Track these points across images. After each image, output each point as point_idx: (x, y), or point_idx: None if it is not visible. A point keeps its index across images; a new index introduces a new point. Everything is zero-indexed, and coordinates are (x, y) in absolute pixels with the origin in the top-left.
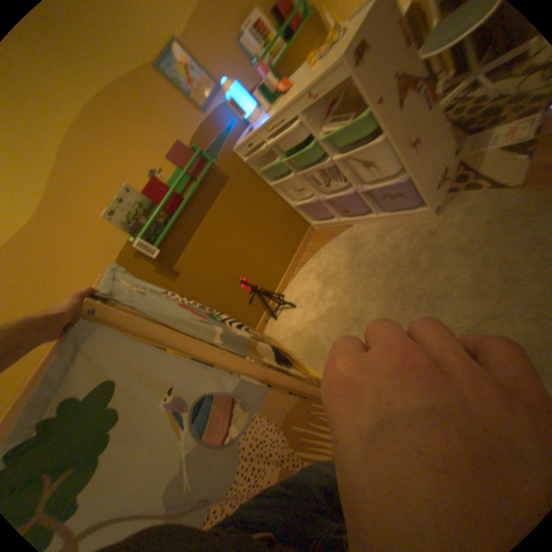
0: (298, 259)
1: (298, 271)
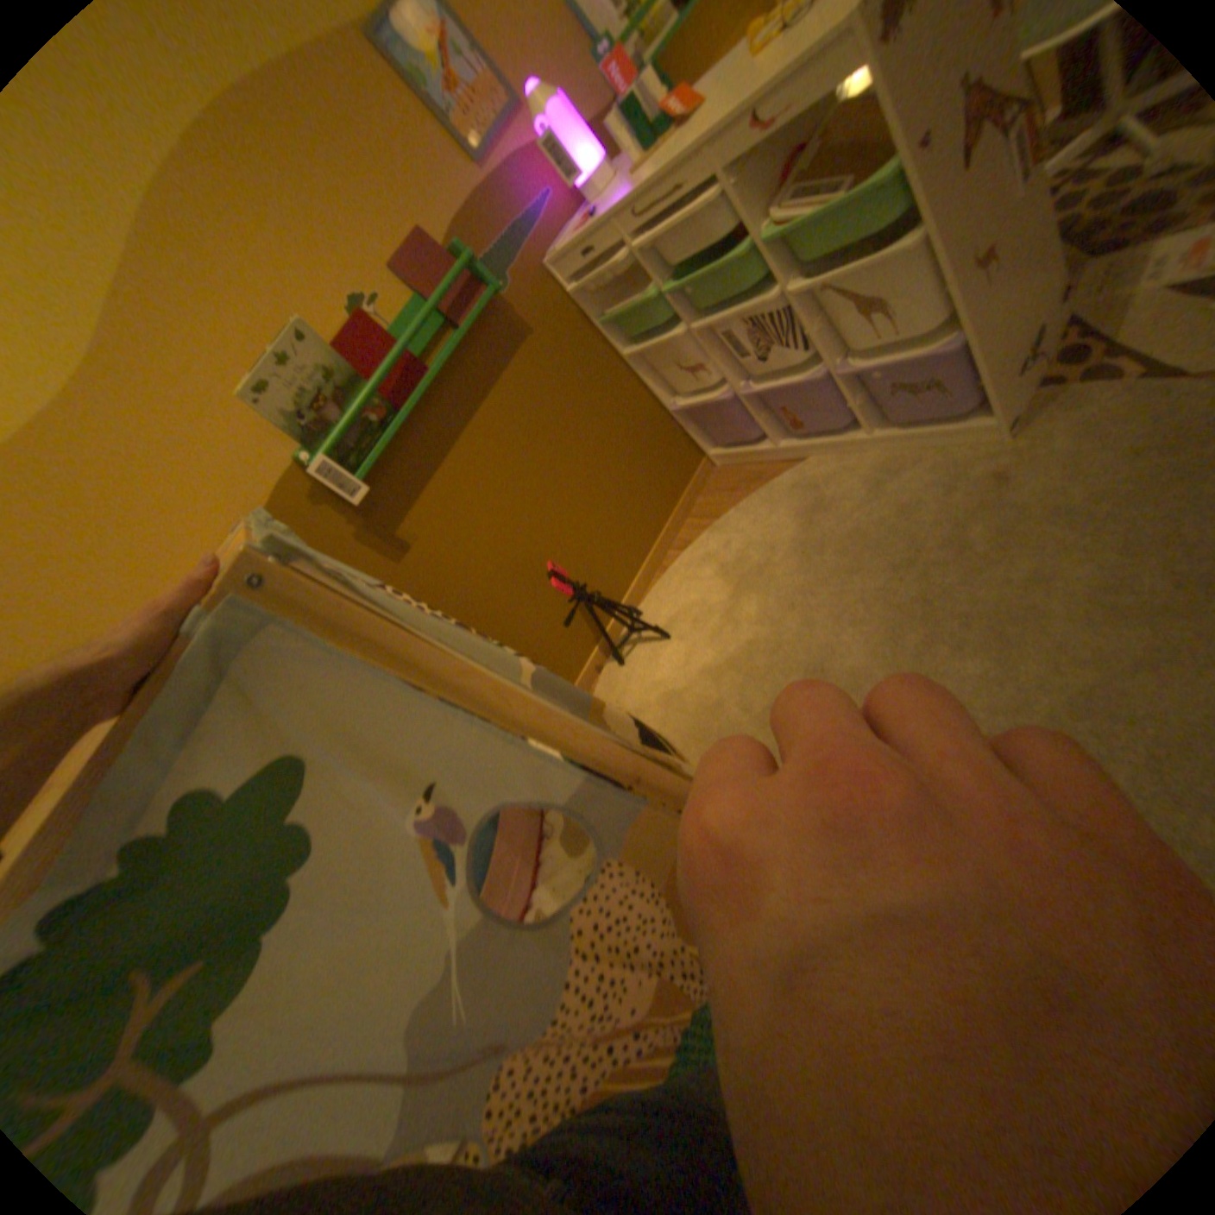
0: (674, 534)
1: (673, 561)
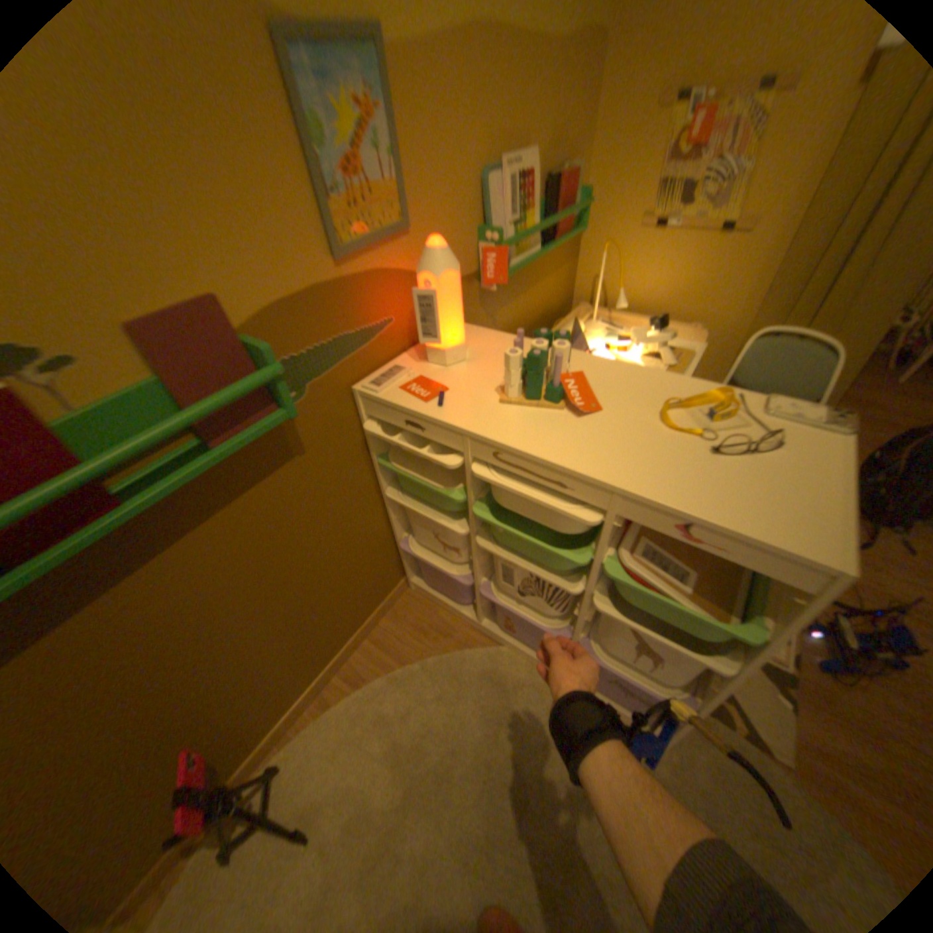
0: (347, 656)
1: (337, 696)
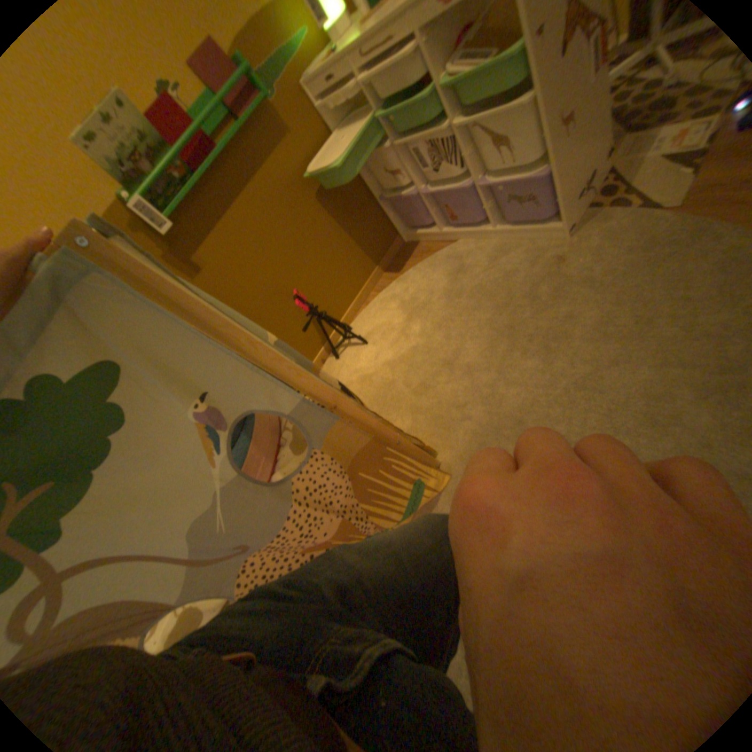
0: (375, 281)
1: (373, 298)
